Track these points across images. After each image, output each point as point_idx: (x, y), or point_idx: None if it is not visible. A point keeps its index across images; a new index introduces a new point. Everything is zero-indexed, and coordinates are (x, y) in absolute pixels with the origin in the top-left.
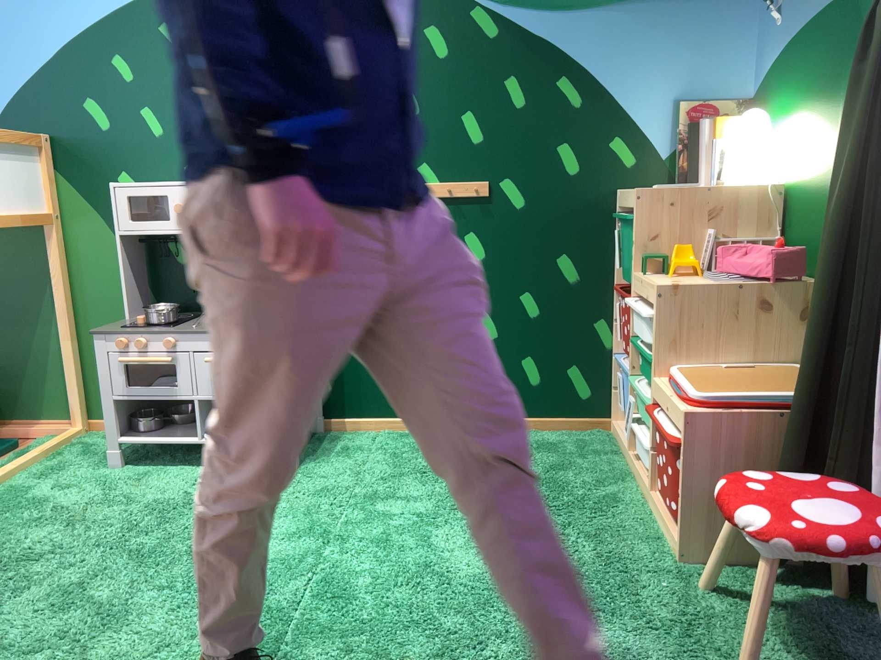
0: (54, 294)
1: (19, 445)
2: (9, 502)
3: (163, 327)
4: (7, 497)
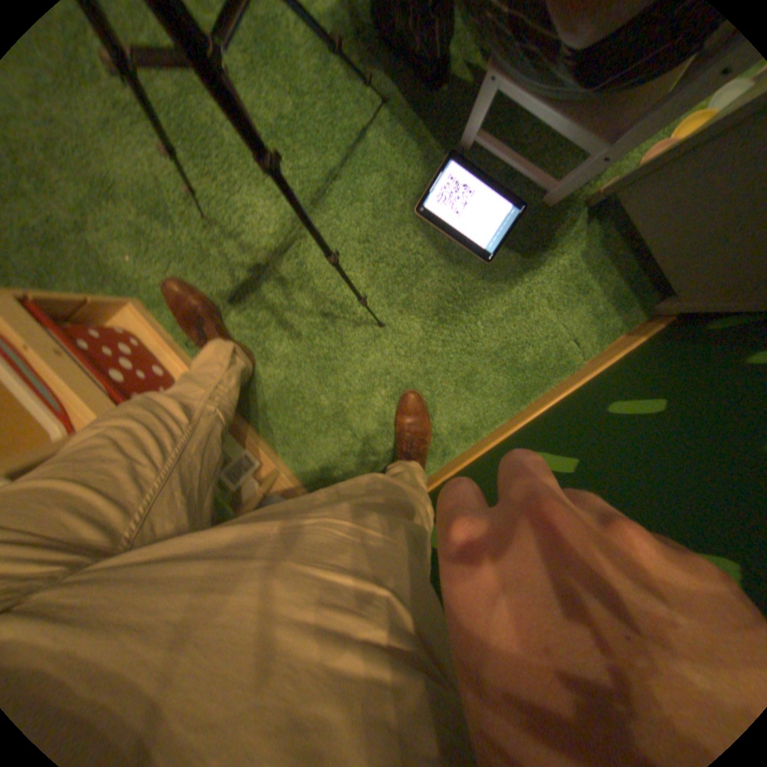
0: None
1: None
2: None
3: None
4: None
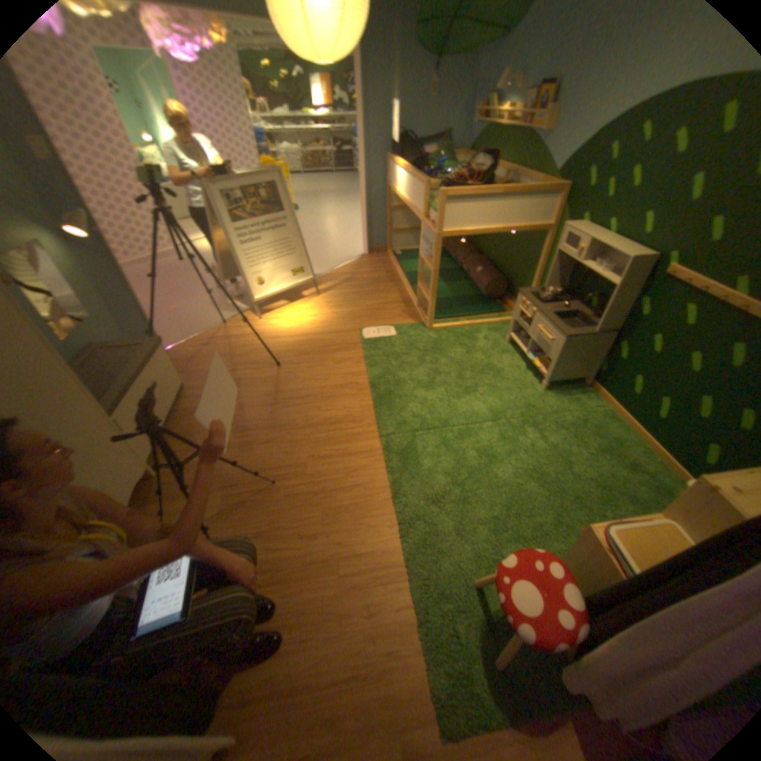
0: (541, 260)
1: (505, 312)
2: (468, 334)
3: (540, 302)
4: (471, 332)
